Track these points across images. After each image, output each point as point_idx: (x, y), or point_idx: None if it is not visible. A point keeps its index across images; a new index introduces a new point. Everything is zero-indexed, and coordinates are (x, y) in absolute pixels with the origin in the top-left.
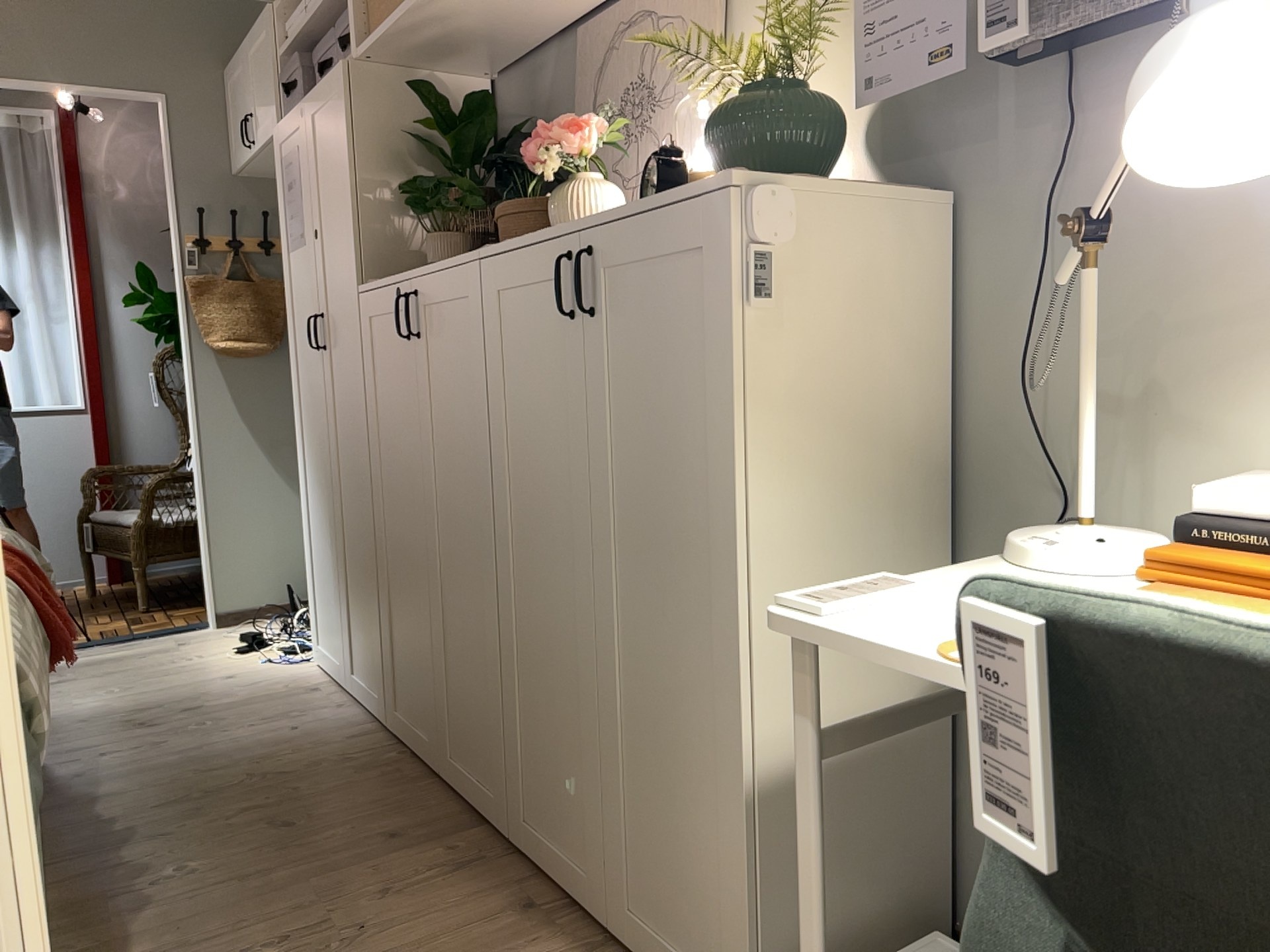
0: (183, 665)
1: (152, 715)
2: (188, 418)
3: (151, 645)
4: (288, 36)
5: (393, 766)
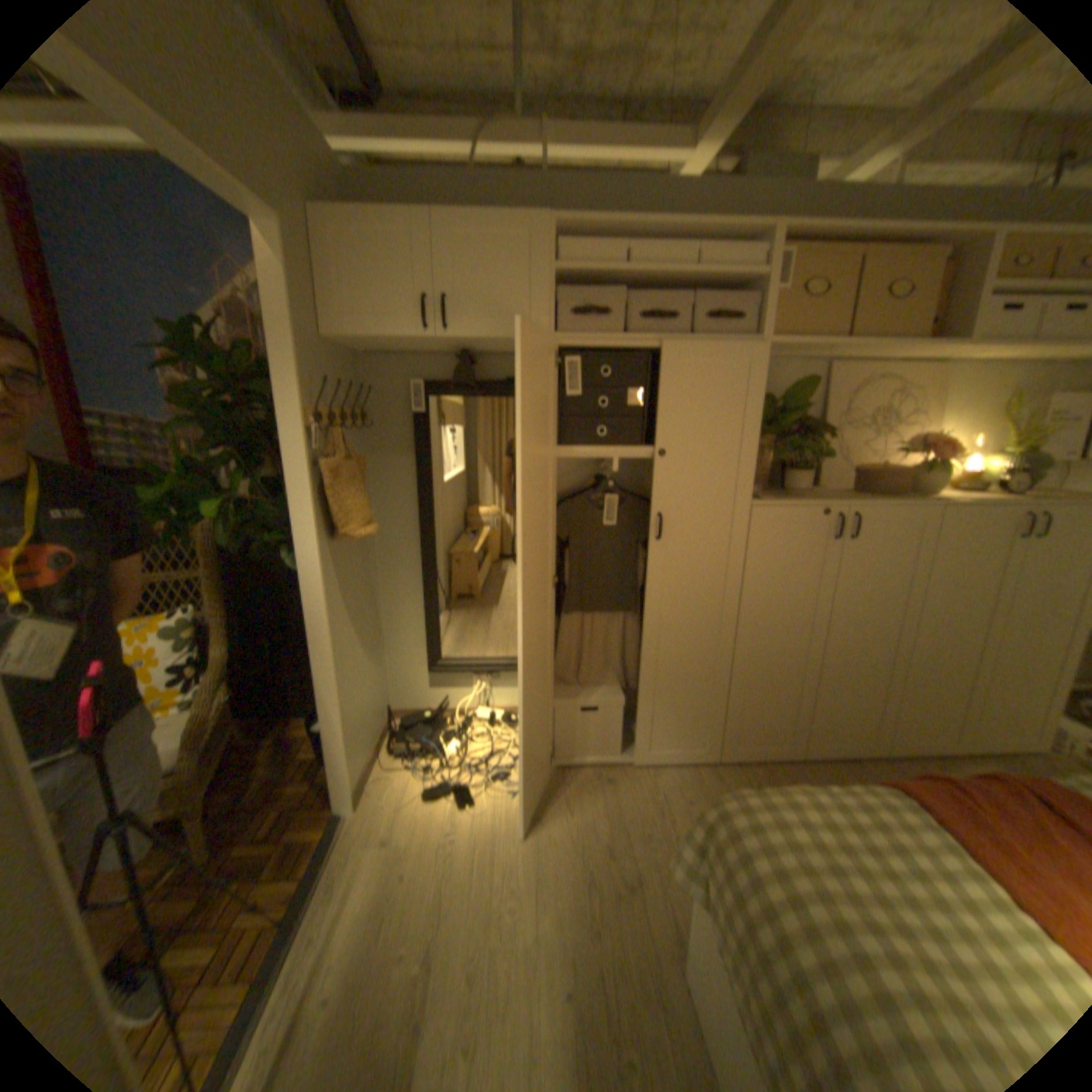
0: (468, 848)
1: (611, 880)
2: (309, 620)
3: (360, 868)
4: (561, 252)
5: (774, 774)
